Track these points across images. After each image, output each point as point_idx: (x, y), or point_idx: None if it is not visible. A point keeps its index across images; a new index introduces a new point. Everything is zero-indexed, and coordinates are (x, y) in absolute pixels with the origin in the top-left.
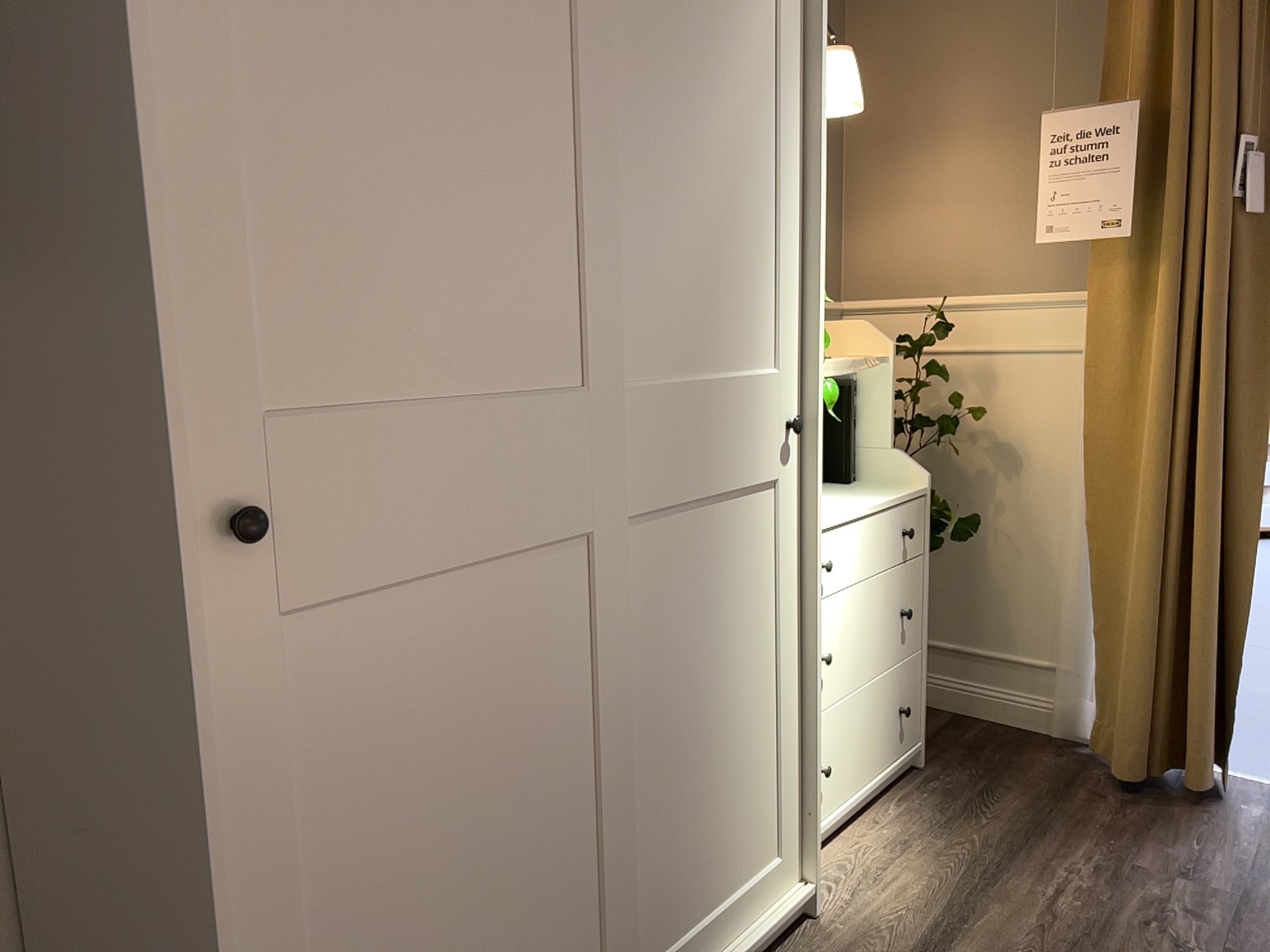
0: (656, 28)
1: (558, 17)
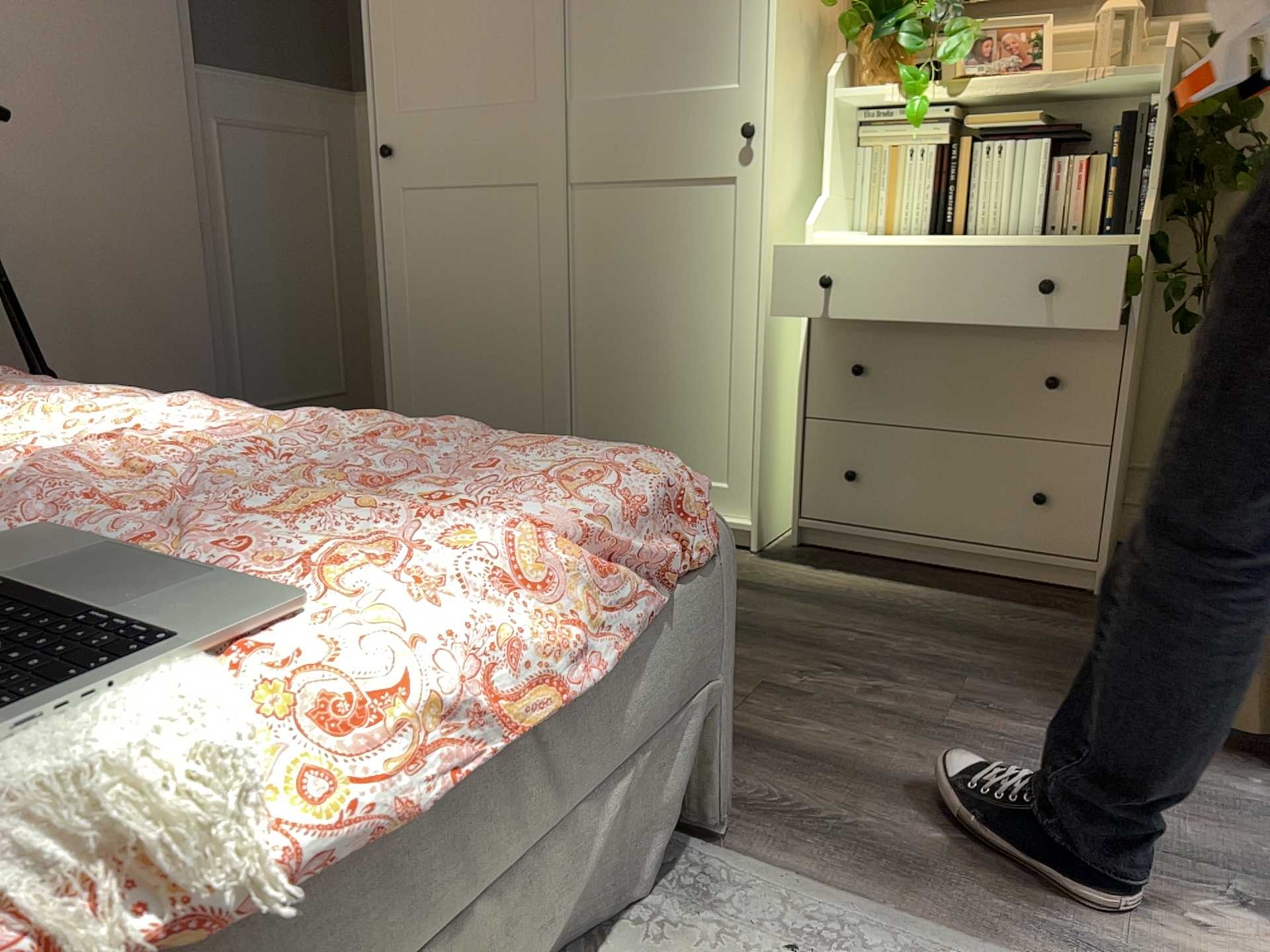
0: None
1: None
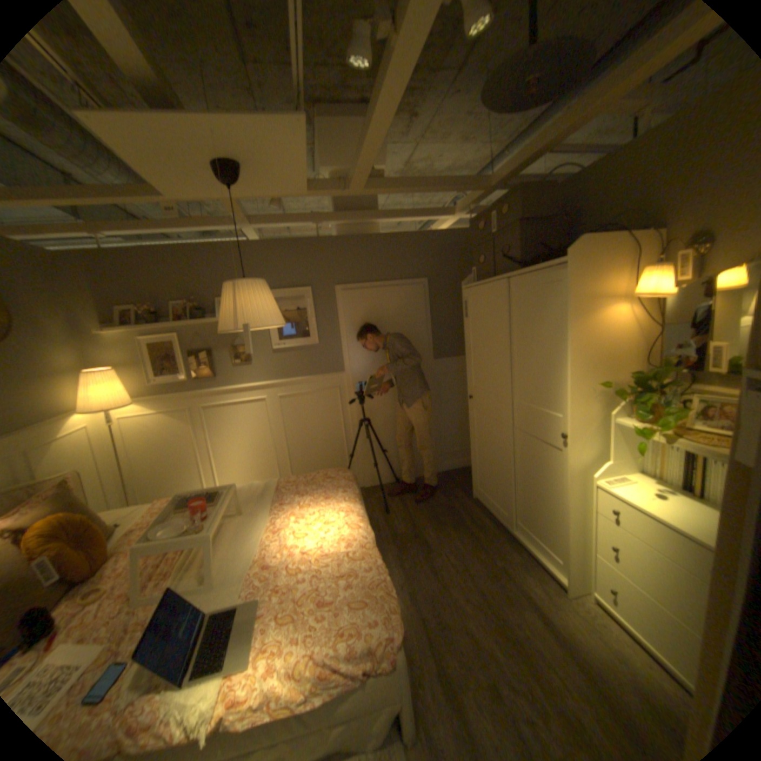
0: (522, 316)
1: (497, 324)
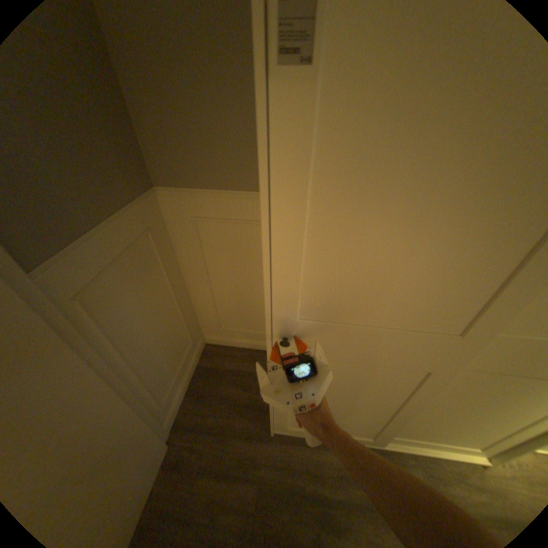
0: None
1: None
